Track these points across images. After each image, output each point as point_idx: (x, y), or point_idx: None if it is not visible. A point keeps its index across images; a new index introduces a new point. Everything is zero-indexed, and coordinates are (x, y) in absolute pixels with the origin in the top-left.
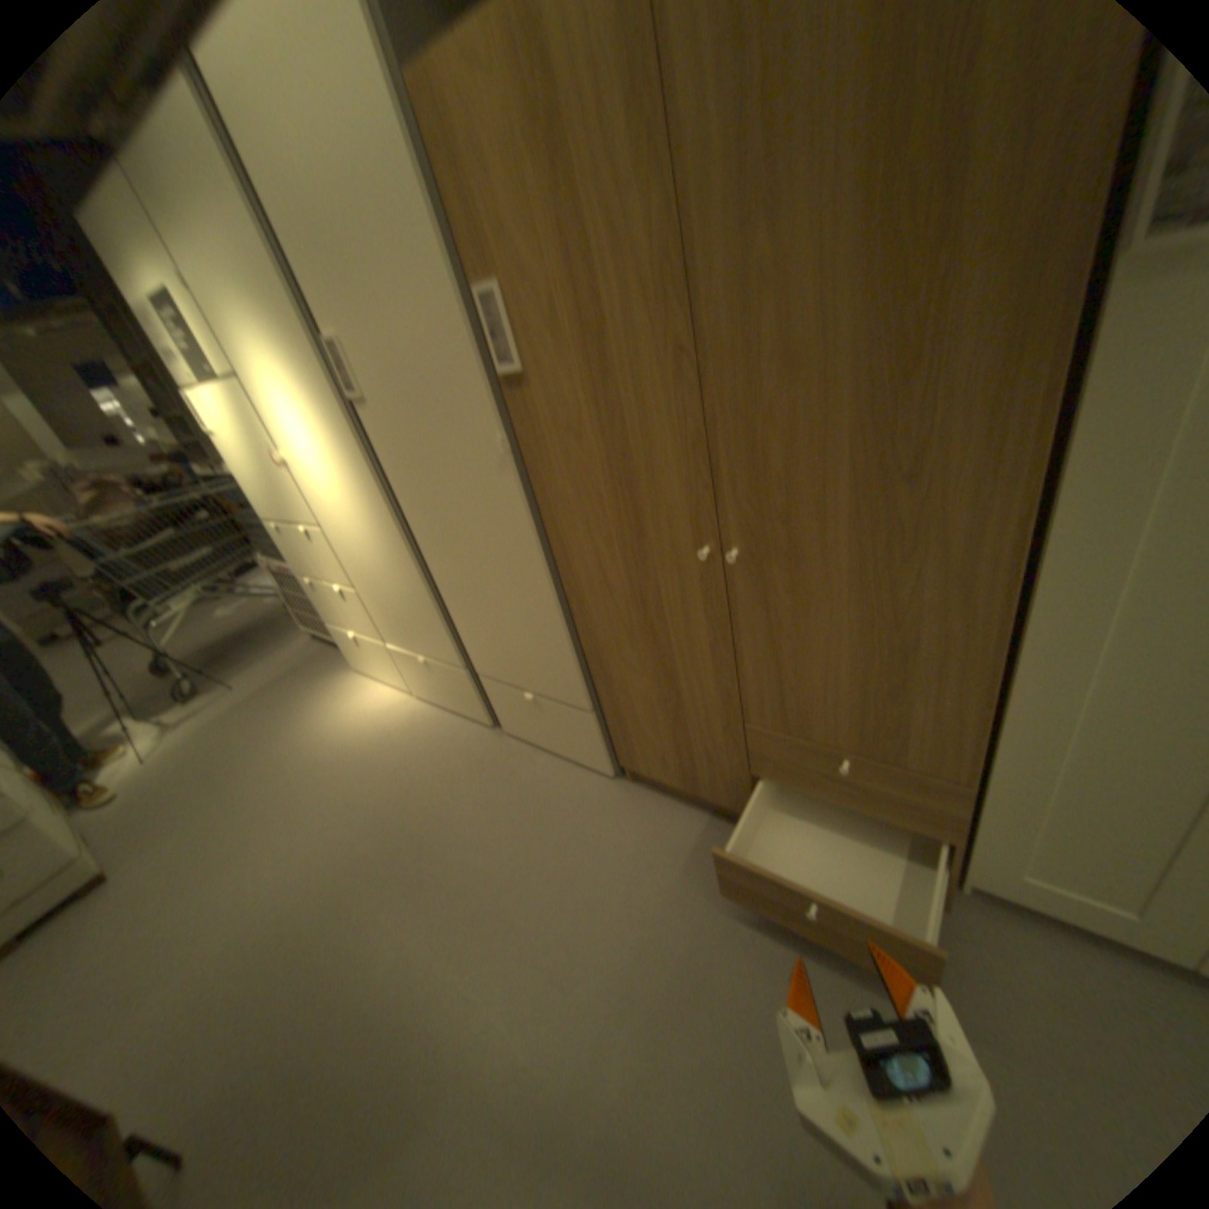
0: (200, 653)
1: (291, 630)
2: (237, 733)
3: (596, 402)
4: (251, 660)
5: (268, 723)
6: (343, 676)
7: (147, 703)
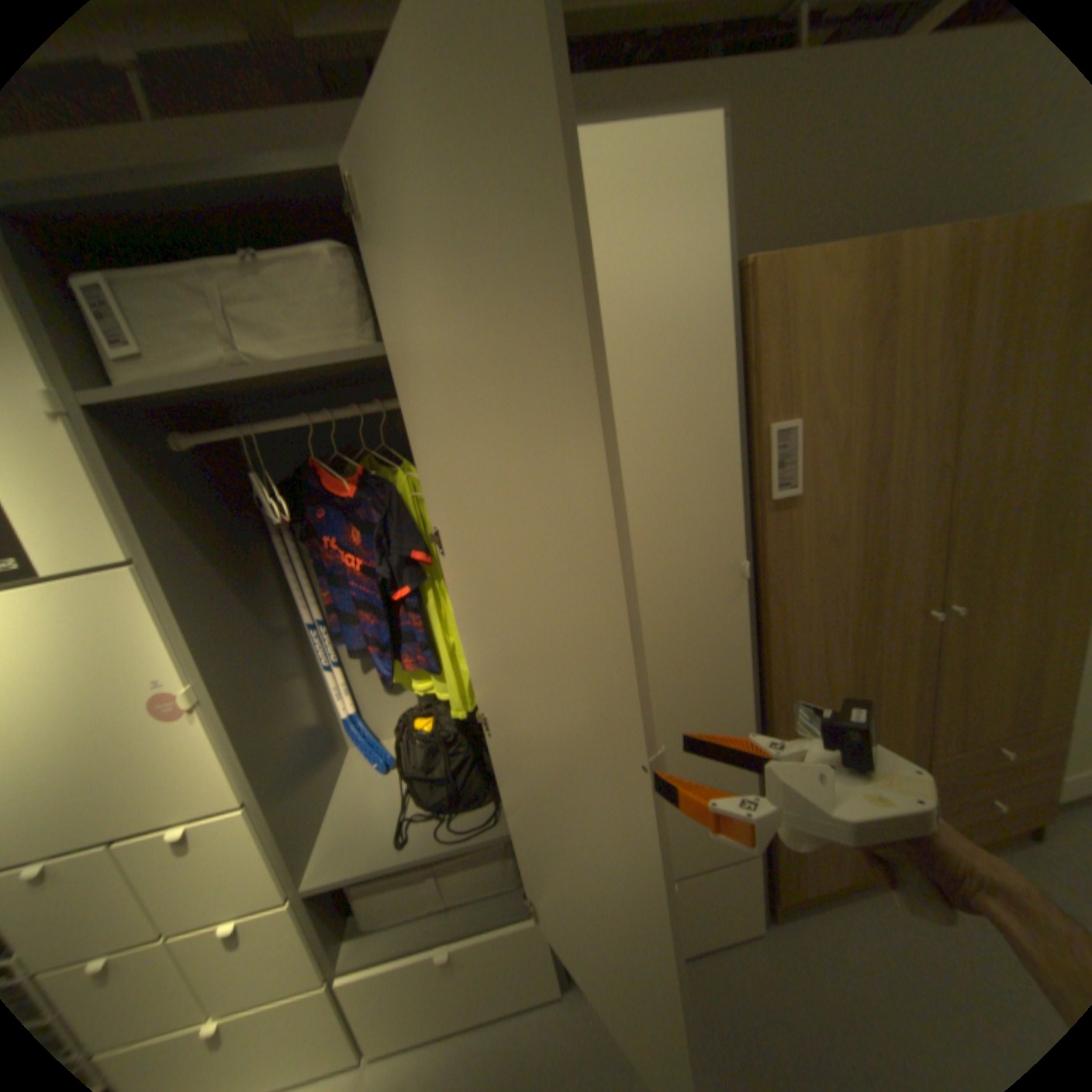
0: None
1: None
2: None
3: (867, 514)
4: None
5: None
6: None
7: None
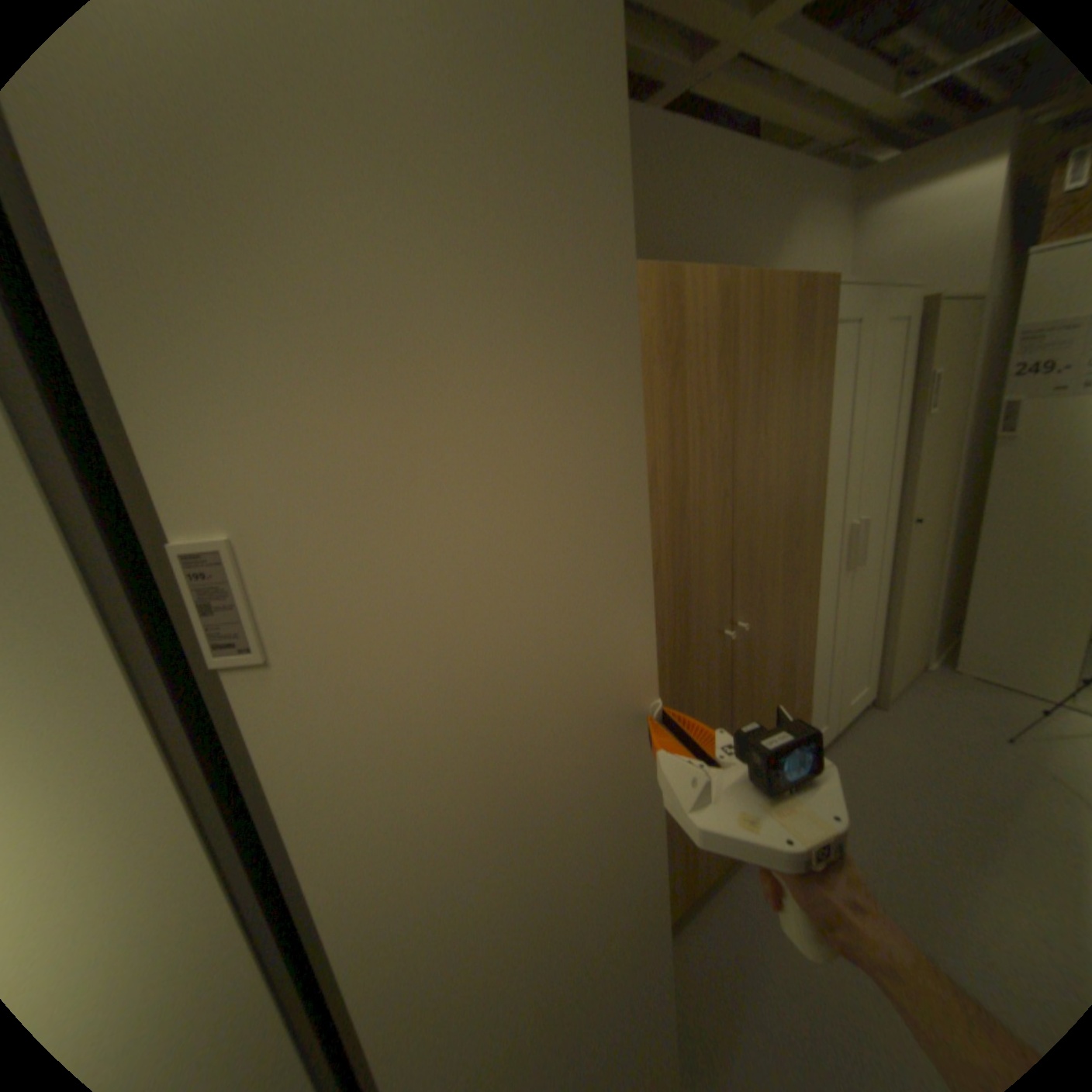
0: None
1: None
2: None
3: (673, 545)
4: None
5: None
6: None
7: None
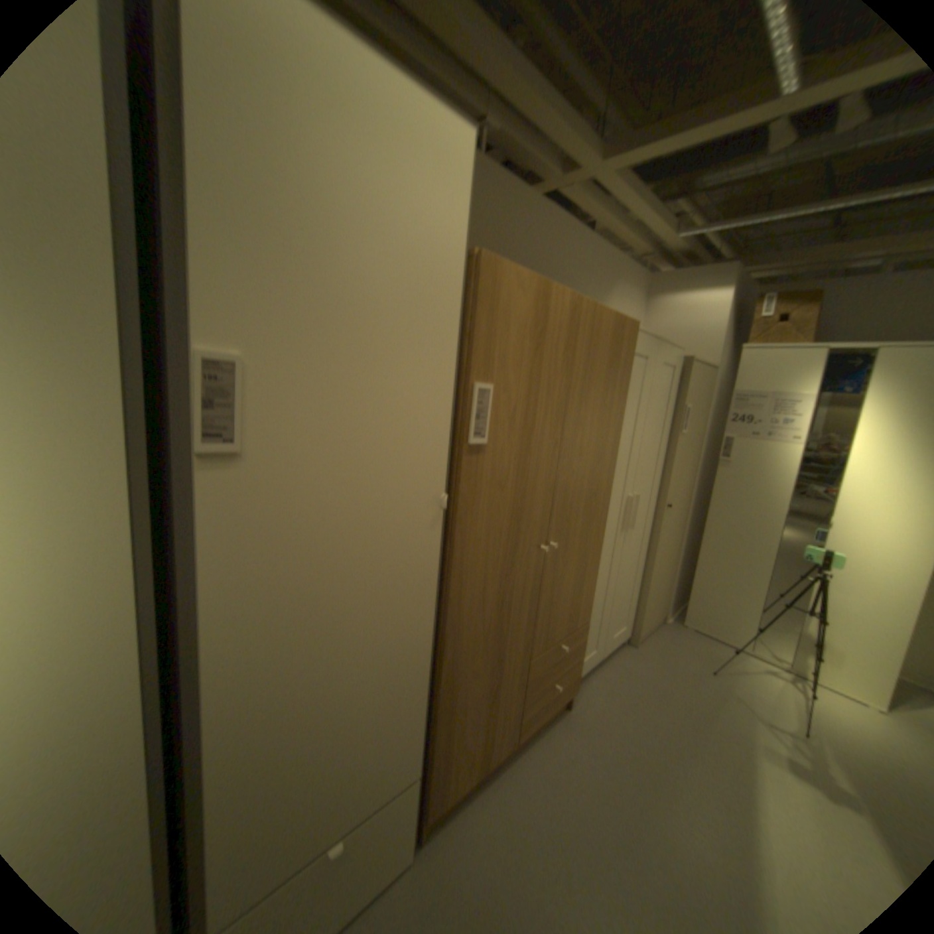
0: None
1: None
2: None
3: (519, 468)
4: None
5: None
6: None
7: None
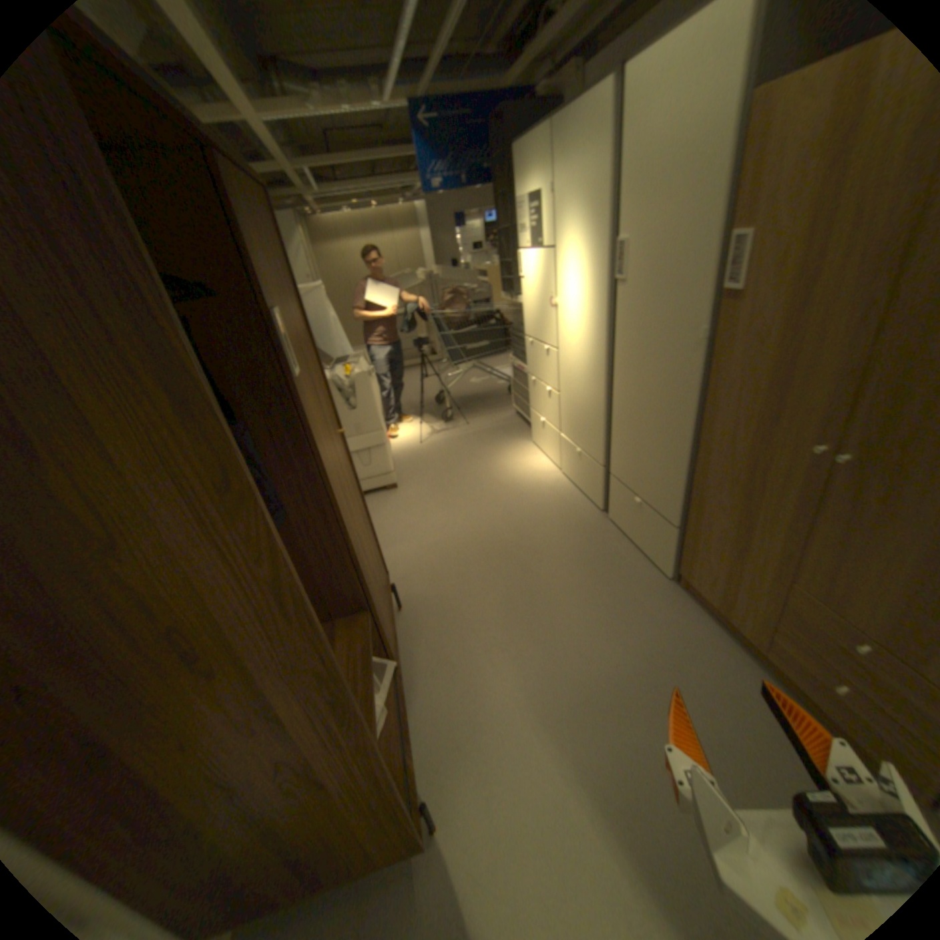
0: (457, 401)
1: (505, 407)
2: (464, 451)
3: (787, 325)
4: (481, 416)
5: (480, 452)
6: (525, 445)
7: (429, 418)
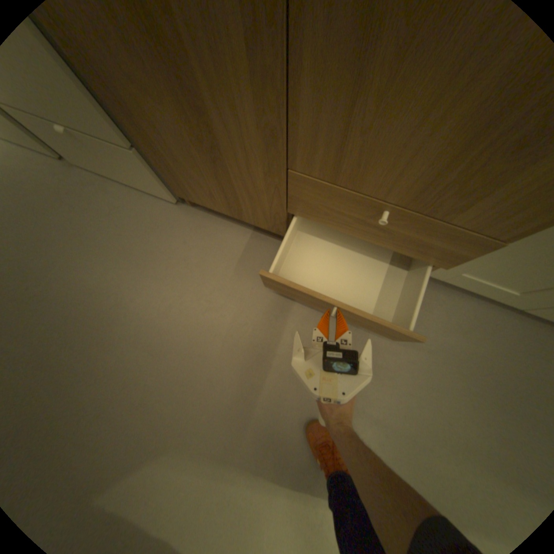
0: None
1: None
2: None
3: None
4: None
5: None
6: None
7: None
